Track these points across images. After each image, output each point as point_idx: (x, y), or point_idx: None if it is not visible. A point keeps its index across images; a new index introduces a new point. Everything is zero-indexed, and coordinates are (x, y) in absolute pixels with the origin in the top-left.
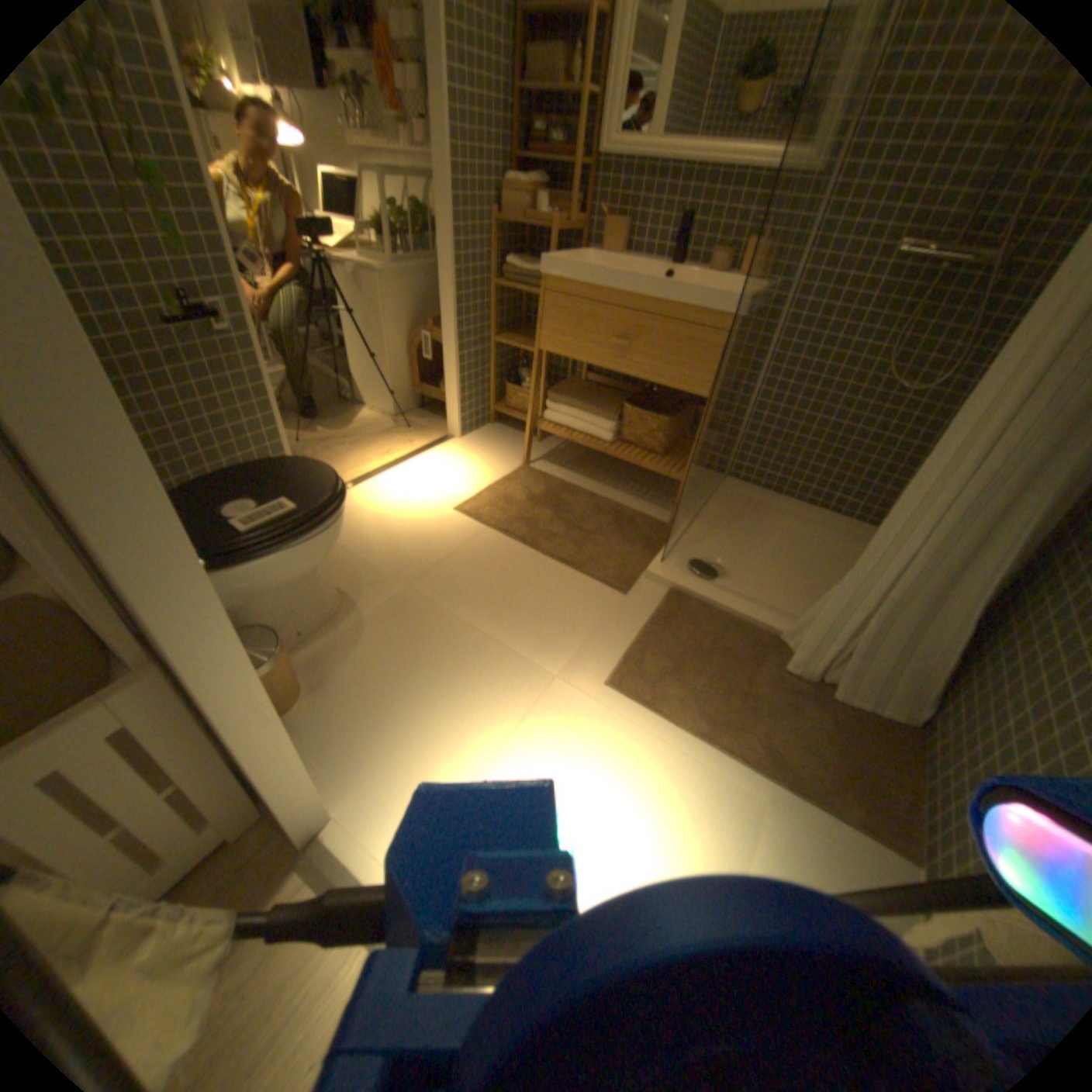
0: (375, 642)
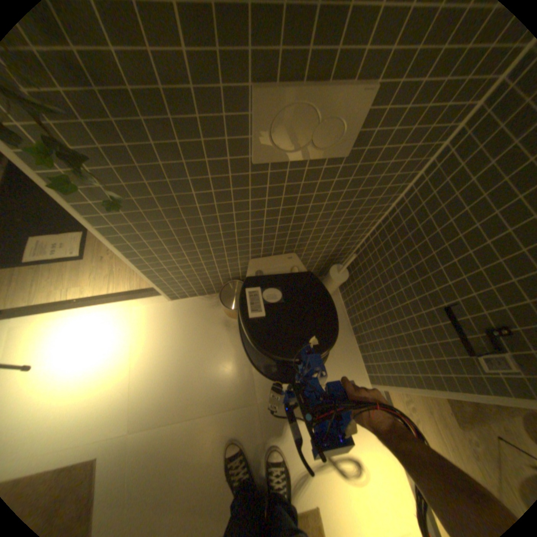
0: (226, 364)
